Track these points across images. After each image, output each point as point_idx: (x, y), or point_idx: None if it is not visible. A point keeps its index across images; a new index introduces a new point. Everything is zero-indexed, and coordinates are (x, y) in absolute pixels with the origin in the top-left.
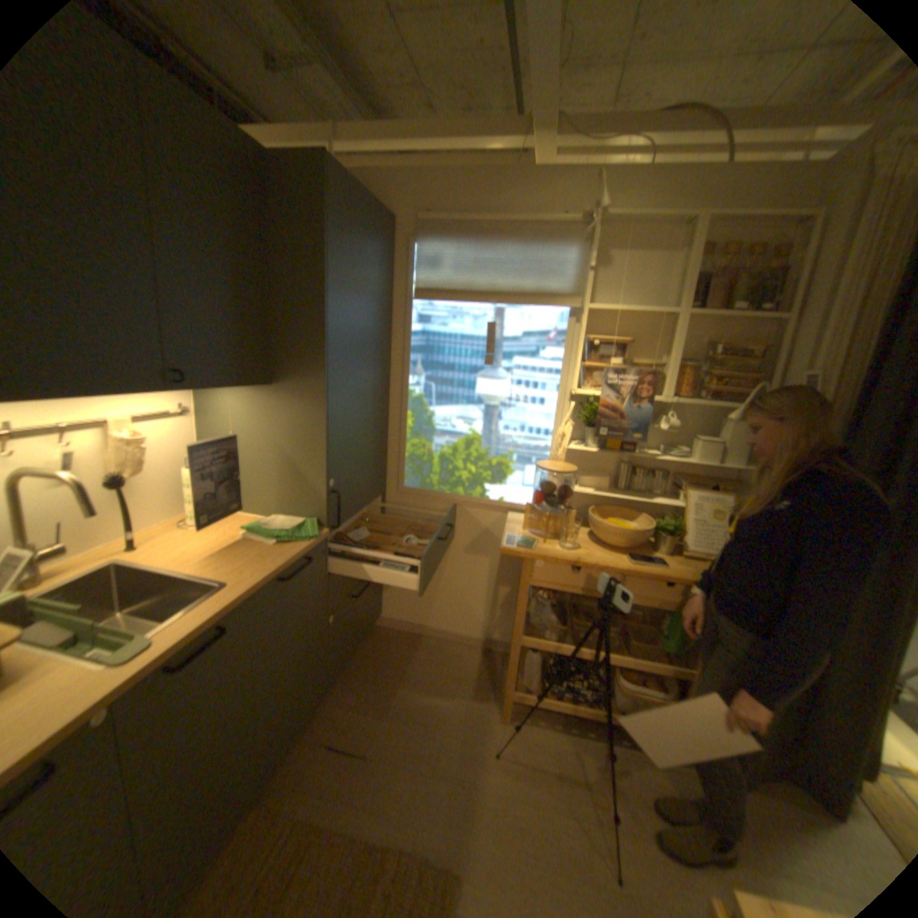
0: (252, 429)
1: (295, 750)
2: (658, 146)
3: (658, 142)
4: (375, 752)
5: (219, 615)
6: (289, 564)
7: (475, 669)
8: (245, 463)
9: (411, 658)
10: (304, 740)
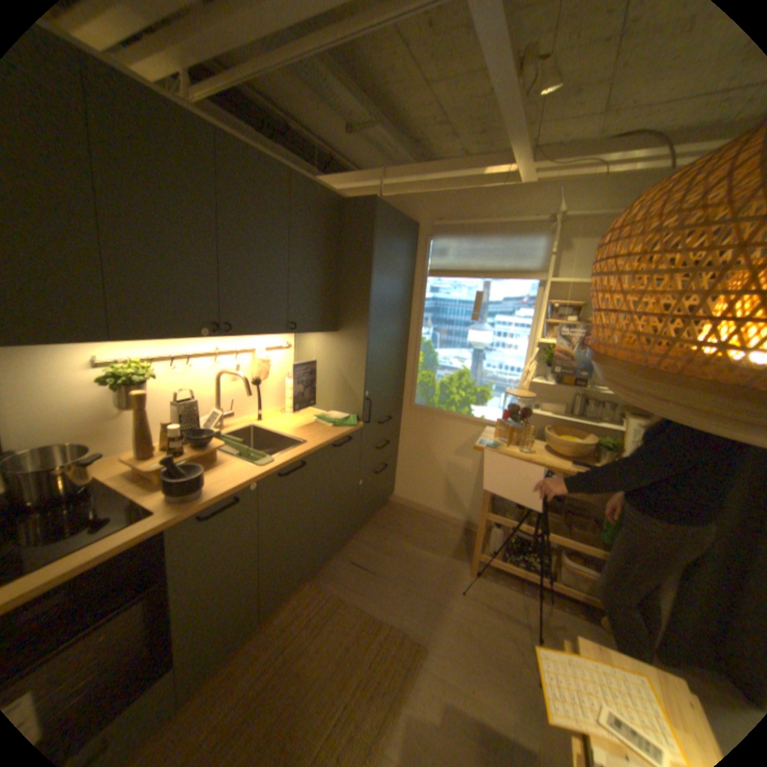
0: (324, 358)
1: (333, 560)
2: (614, 160)
3: (613, 158)
4: (381, 572)
5: (303, 455)
6: (339, 437)
7: (457, 540)
8: (318, 378)
9: (412, 524)
10: (339, 556)
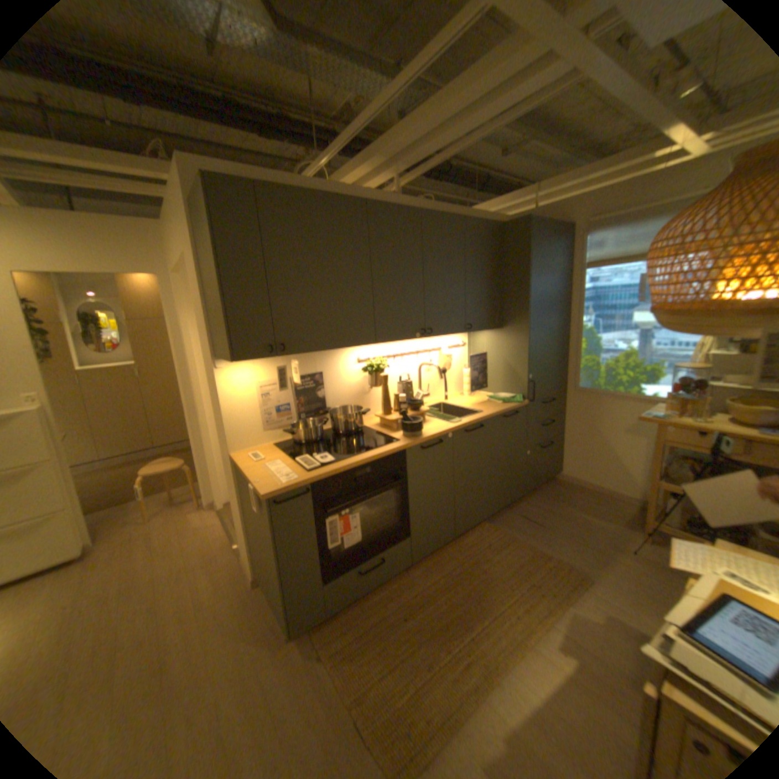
0: (491, 351)
1: (507, 513)
2: None
3: None
4: (551, 527)
5: (481, 419)
6: (507, 410)
7: (631, 515)
8: (487, 368)
9: (581, 498)
10: (512, 512)
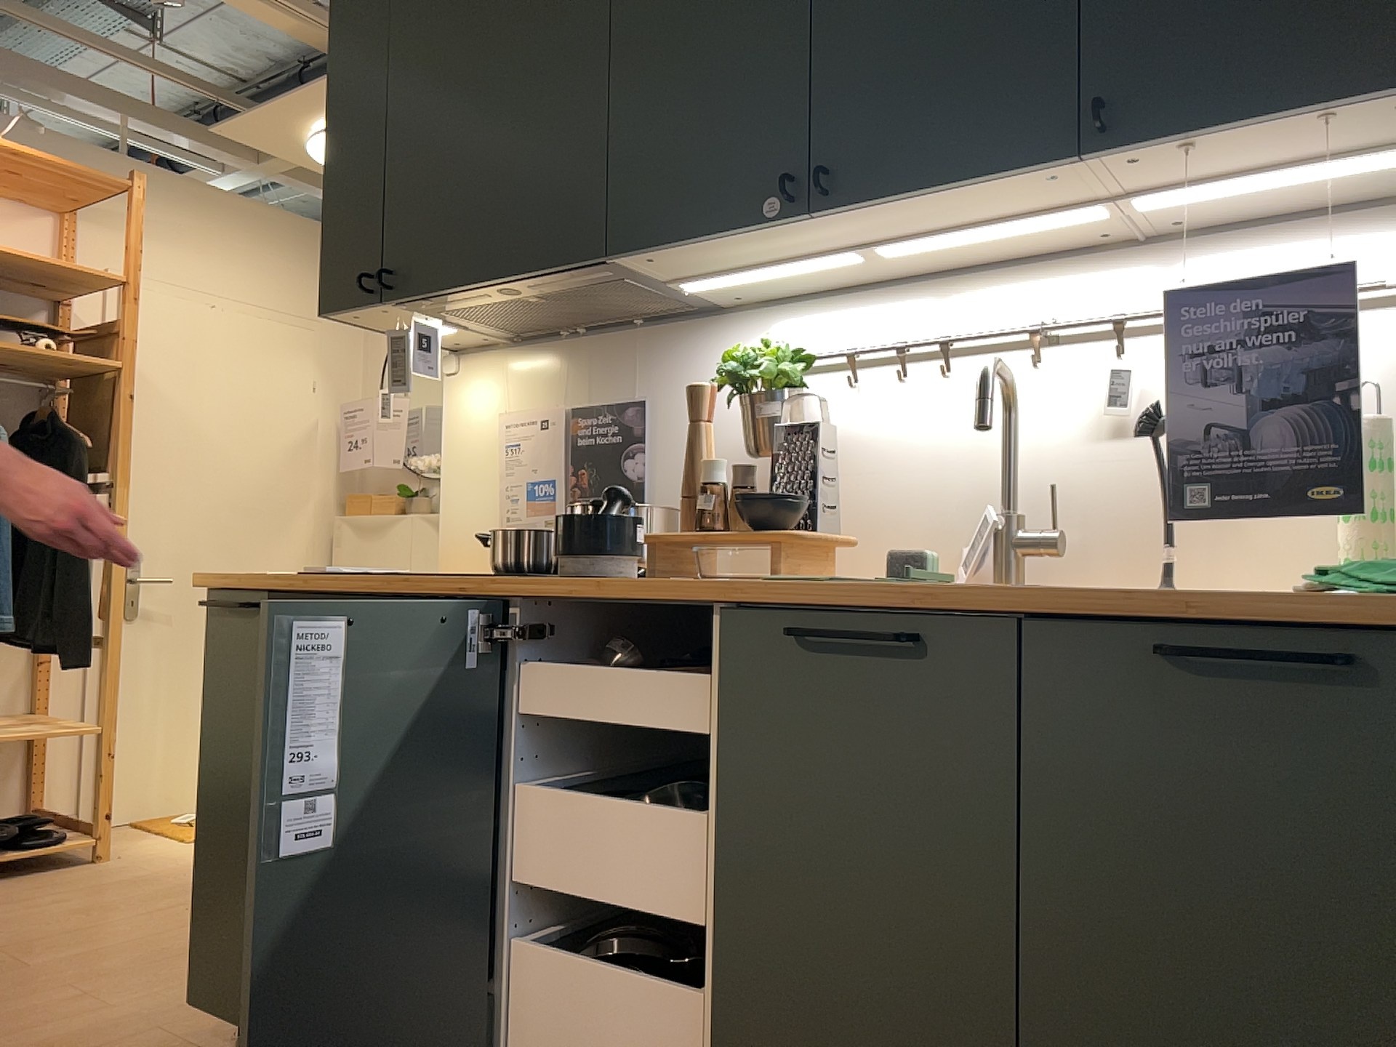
0: None
1: None
2: None
3: None
4: None
5: (916, 601)
6: (1208, 611)
7: None
8: None
9: None
10: None
